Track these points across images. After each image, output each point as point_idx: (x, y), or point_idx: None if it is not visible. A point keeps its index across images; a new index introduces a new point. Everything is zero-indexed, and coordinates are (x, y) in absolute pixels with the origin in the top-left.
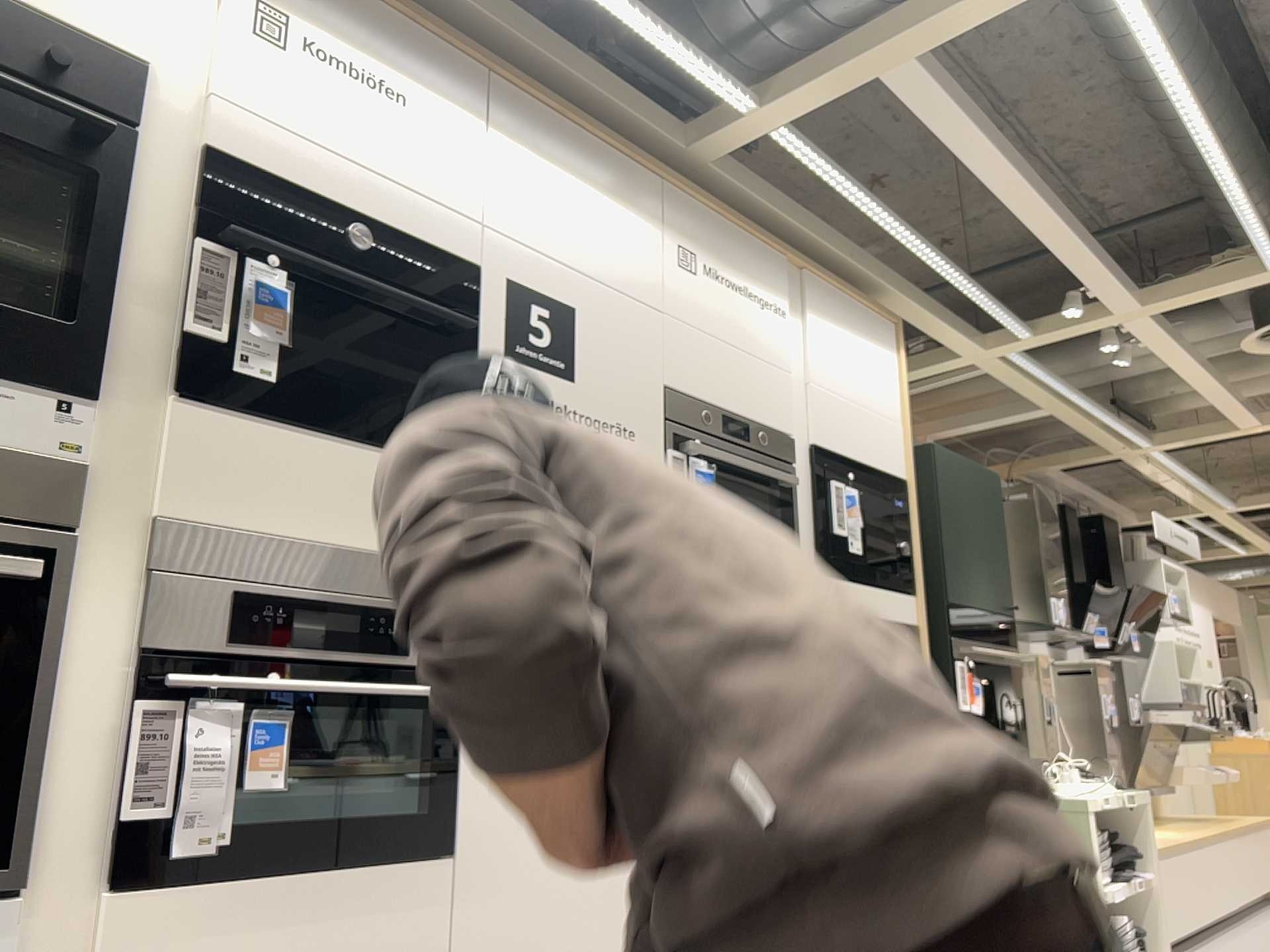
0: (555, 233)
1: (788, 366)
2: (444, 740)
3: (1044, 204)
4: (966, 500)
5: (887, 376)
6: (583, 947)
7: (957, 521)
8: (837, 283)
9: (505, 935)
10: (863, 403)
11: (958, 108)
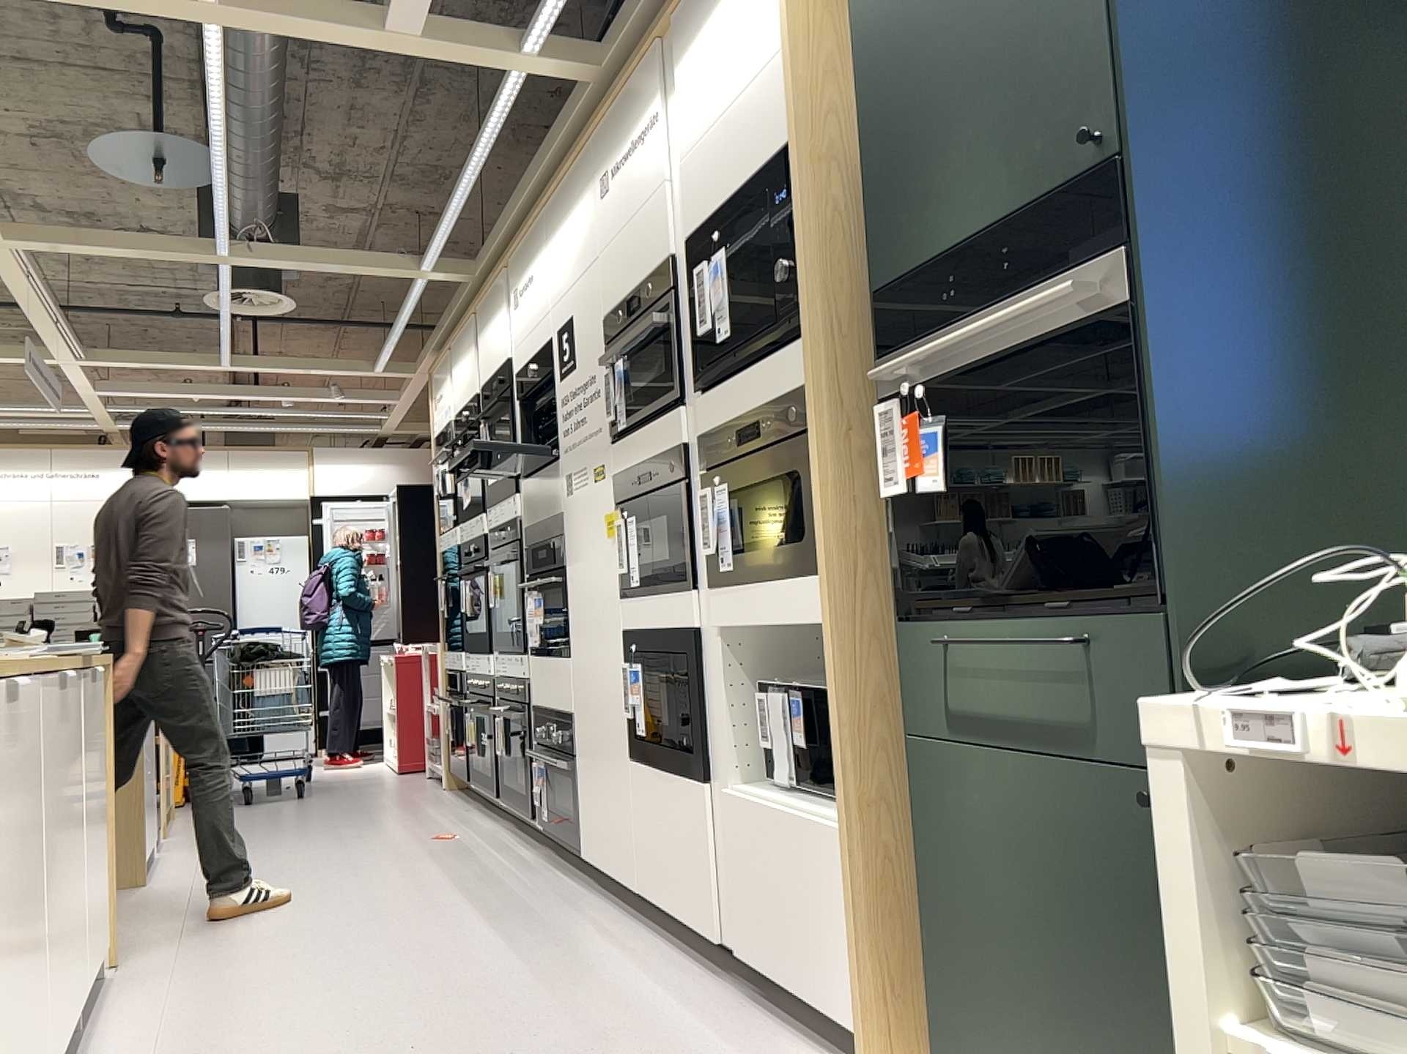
0: (564, 274)
1: (664, 176)
2: (564, 602)
3: None
4: None
5: None
6: (601, 719)
7: (911, 82)
8: None
9: (582, 701)
10: (735, 96)
11: None
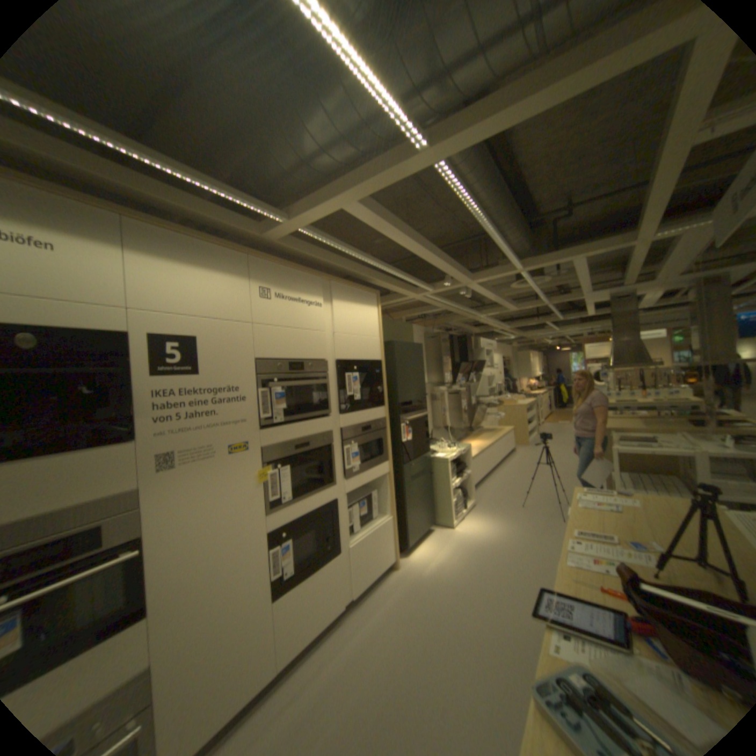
0: (178, 301)
1: (323, 329)
2: (133, 572)
3: (429, 252)
4: (407, 359)
5: (373, 319)
6: (224, 614)
7: (403, 369)
8: (347, 284)
9: (180, 632)
10: (361, 334)
11: (383, 220)
